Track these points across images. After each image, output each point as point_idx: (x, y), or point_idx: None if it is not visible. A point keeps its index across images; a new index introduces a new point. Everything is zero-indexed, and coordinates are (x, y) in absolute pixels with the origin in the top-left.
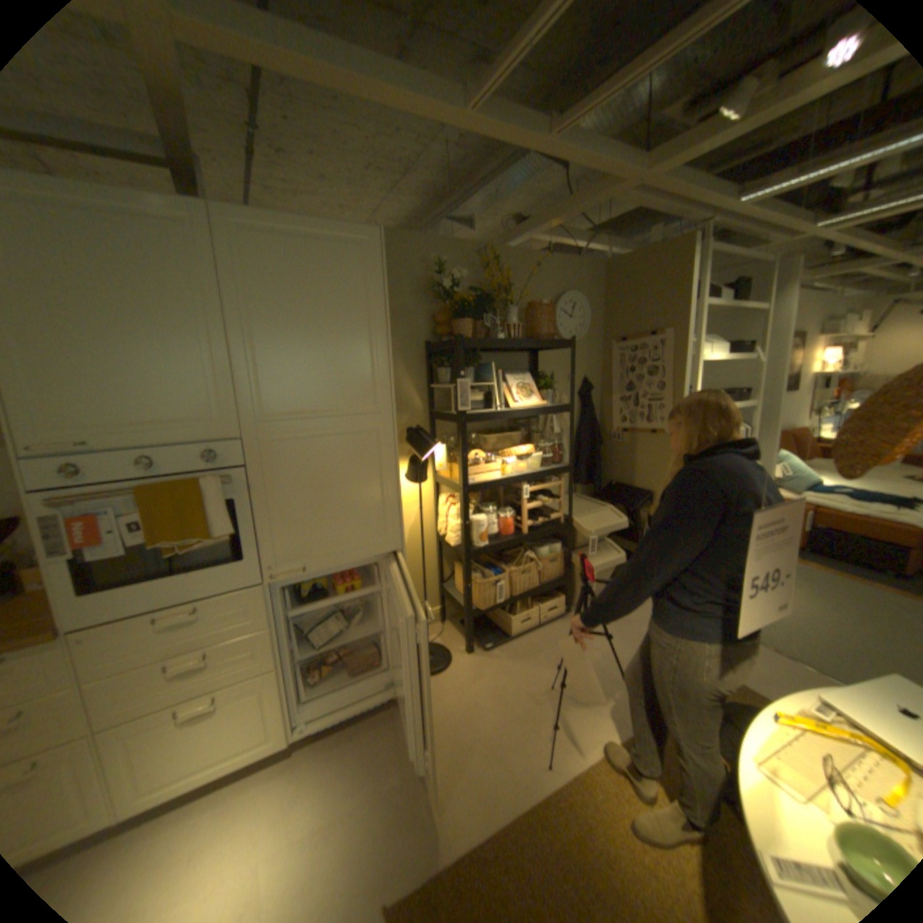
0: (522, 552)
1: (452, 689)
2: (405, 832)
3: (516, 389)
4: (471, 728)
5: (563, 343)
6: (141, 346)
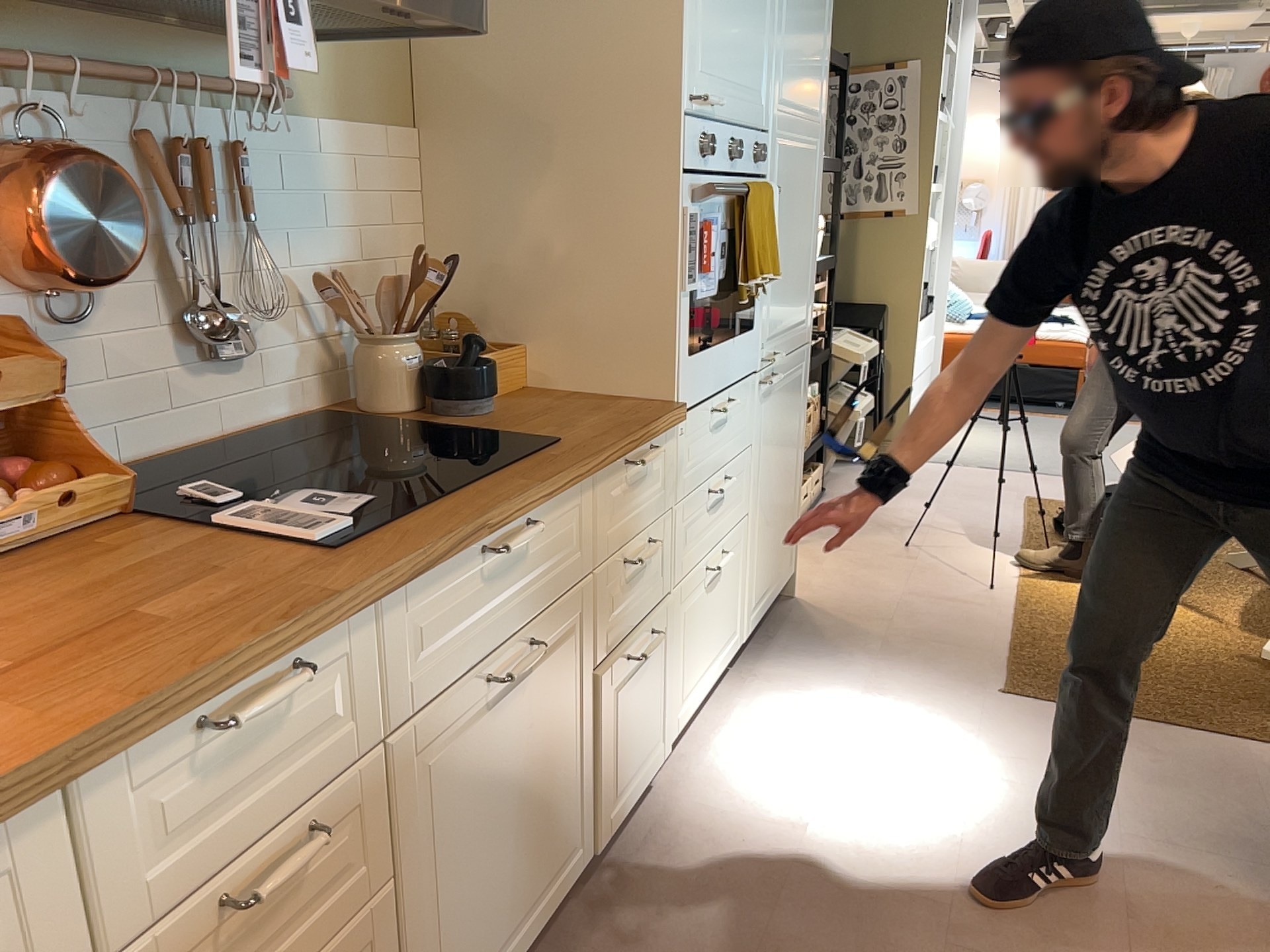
0: None
1: (806, 573)
2: (938, 657)
3: None
4: (877, 589)
5: None
6: None
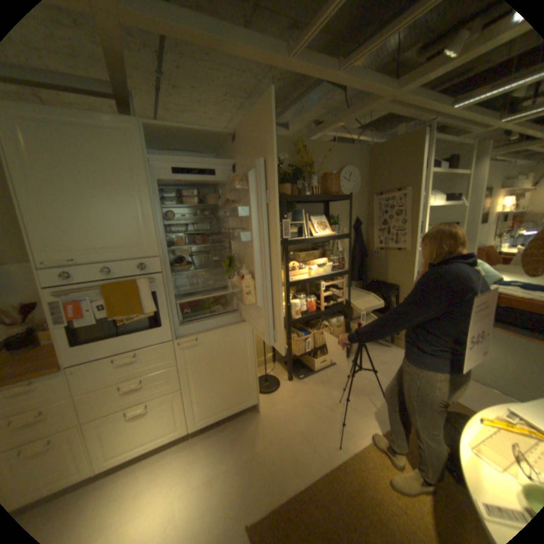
0: (320, 322)
1: (280, 402)
2: (256, 483)
3: (317, 225)
4: (292, 424)
5: (345, 197)
6: (103, 204)
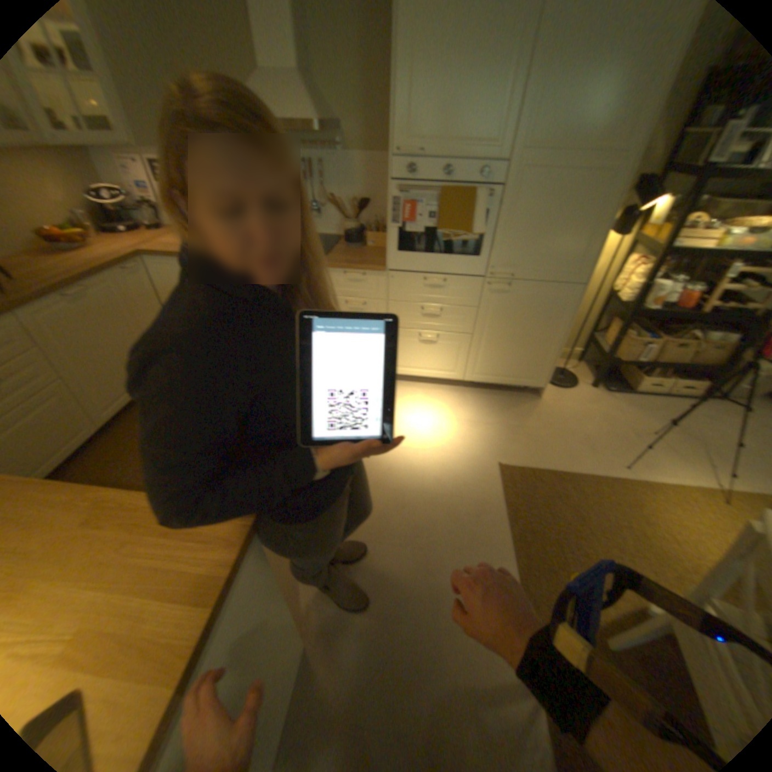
0: (690, 329)
1: (572, 400)
2: (519, 445)
3: None
4: (578, 424)
5: None
6: (472, 70)
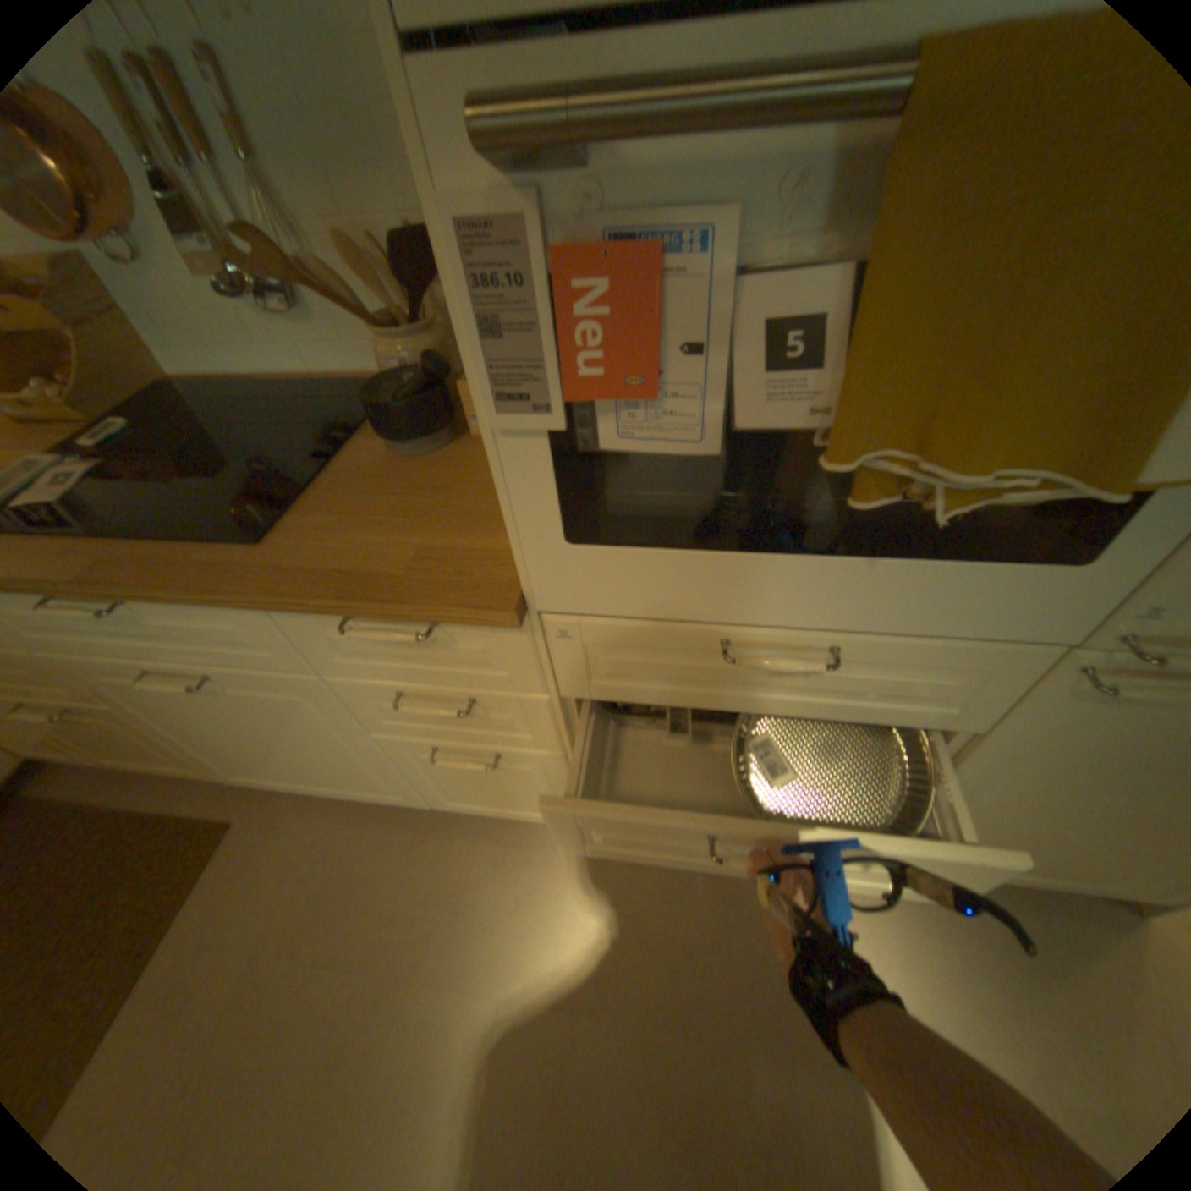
0: None
1: None
2: None
3: None
4: None
5: None
6: None
